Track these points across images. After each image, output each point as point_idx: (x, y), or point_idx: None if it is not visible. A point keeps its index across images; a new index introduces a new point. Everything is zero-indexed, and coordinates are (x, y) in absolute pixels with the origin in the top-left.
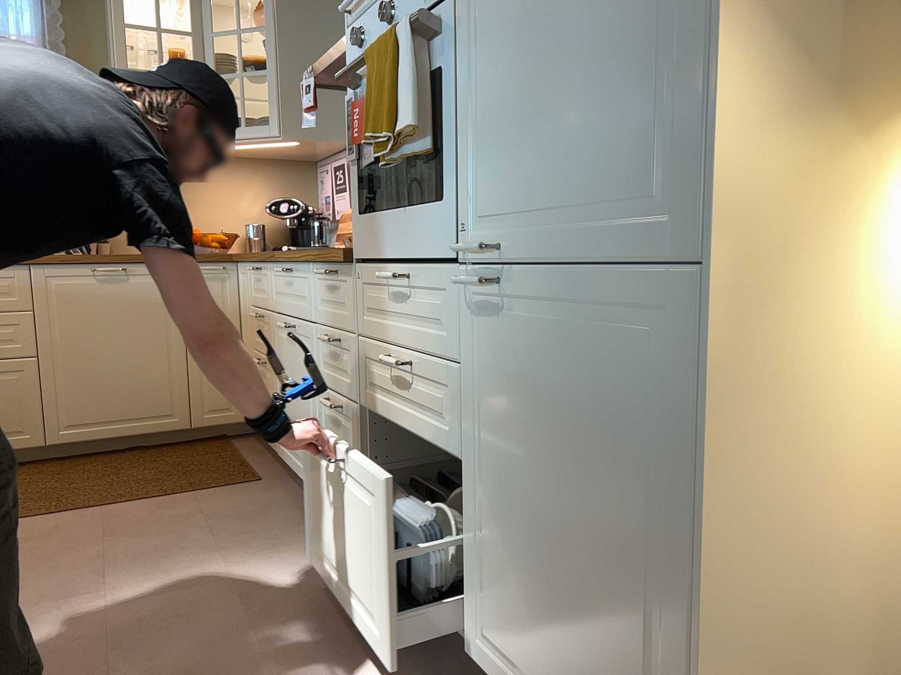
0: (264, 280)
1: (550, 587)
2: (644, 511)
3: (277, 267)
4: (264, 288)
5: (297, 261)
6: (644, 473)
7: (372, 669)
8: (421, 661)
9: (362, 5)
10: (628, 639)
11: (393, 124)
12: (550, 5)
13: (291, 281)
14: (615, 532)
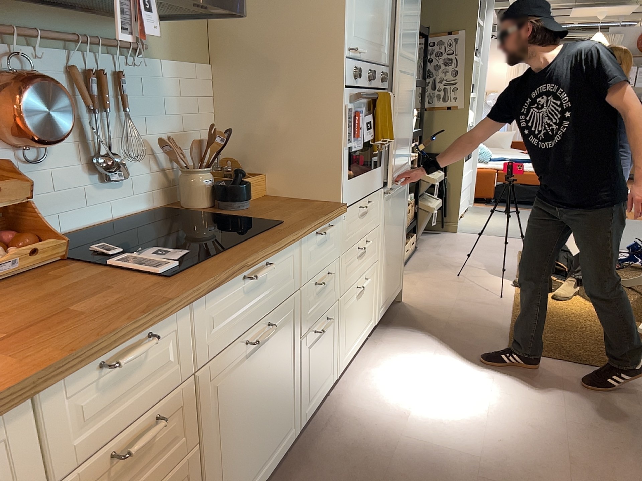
0: (163, 348)
1: (392, 264)
2: (402, 225)
3: (224, 288)
4: (164, 362)
5: (293, 243)
6: (402, 217)
7: (388, 362)
8: (370, 355)
9: (355, 54)
10: (399, 255)
11: (390, 136)
12: (401, 112)
13: (260, 280)
14: (399, 234)
